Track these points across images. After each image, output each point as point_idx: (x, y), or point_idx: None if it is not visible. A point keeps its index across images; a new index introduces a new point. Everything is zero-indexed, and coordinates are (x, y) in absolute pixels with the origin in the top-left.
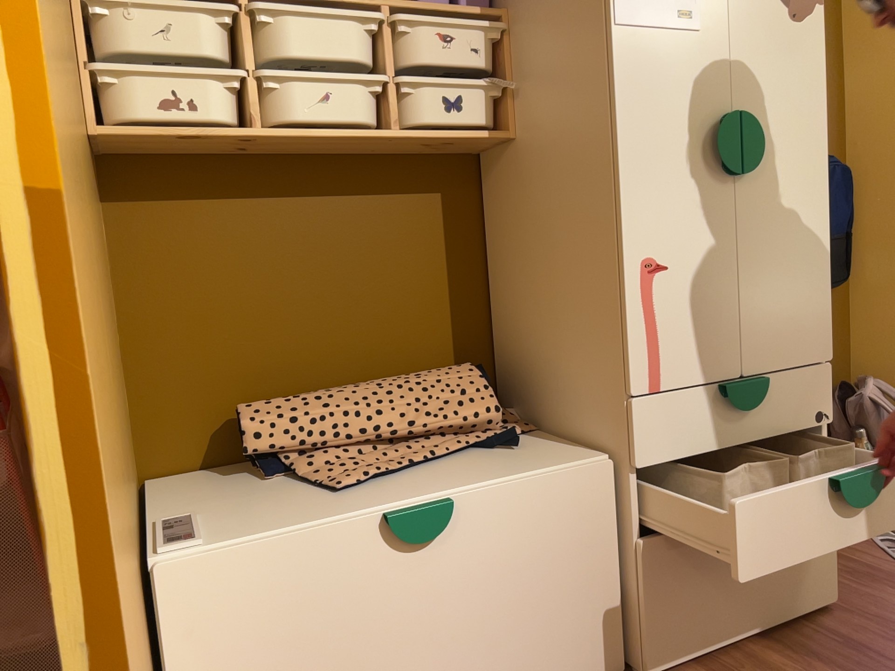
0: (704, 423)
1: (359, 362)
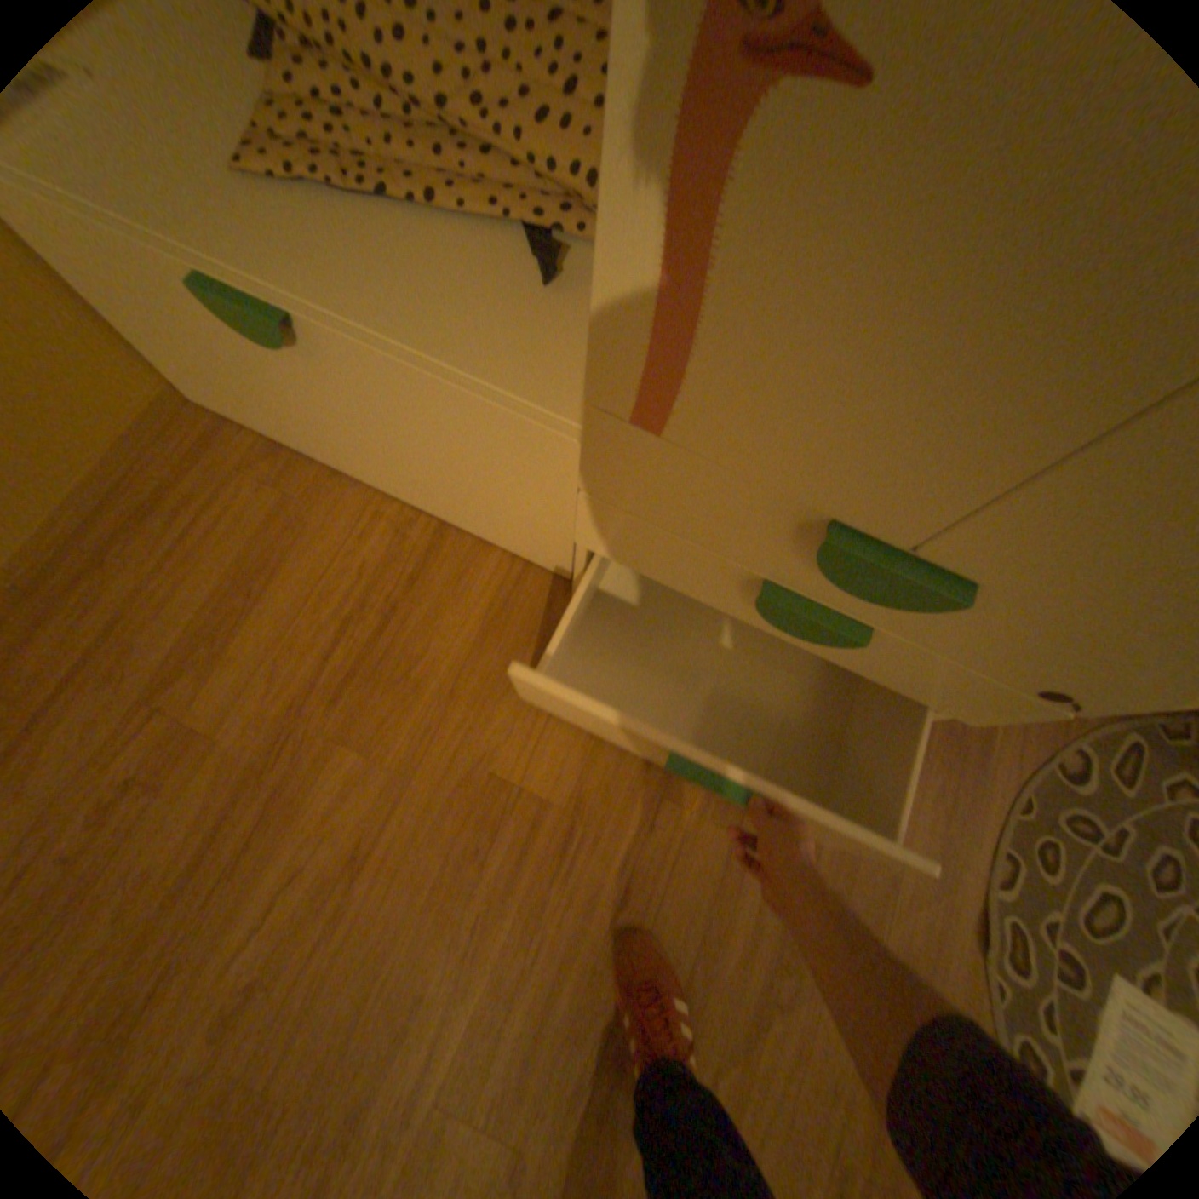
0: (750, 531)
1: None
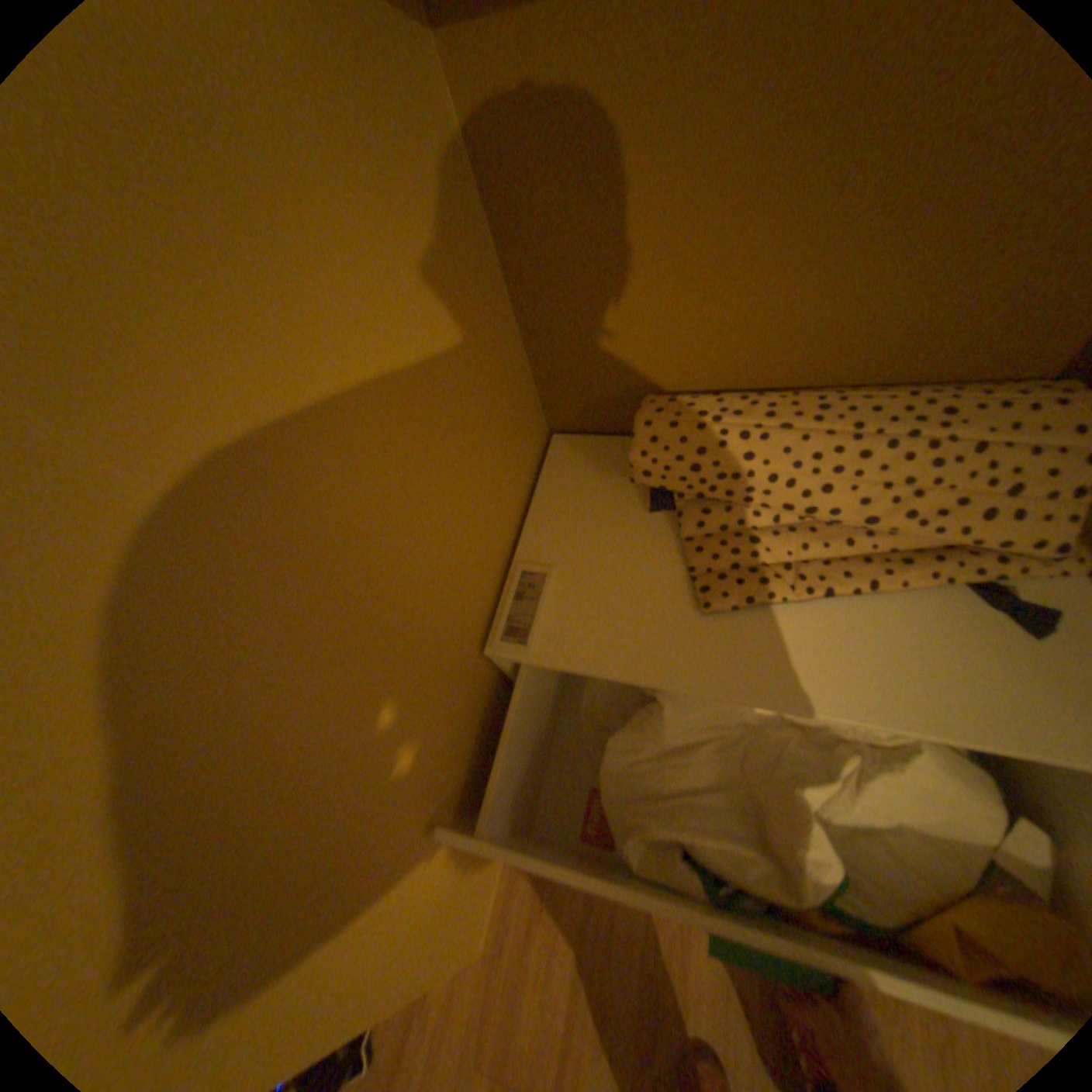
0: None
1: (854, 342)
